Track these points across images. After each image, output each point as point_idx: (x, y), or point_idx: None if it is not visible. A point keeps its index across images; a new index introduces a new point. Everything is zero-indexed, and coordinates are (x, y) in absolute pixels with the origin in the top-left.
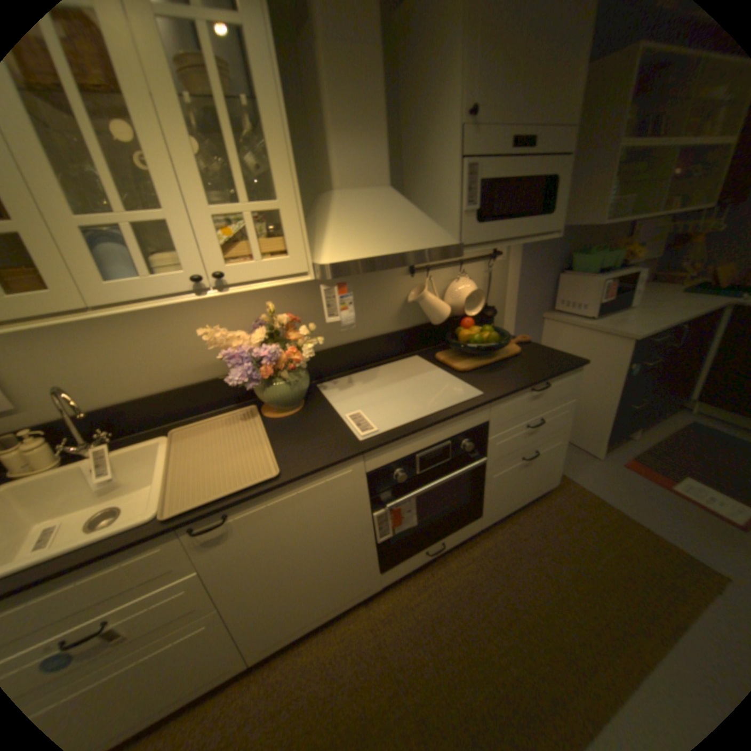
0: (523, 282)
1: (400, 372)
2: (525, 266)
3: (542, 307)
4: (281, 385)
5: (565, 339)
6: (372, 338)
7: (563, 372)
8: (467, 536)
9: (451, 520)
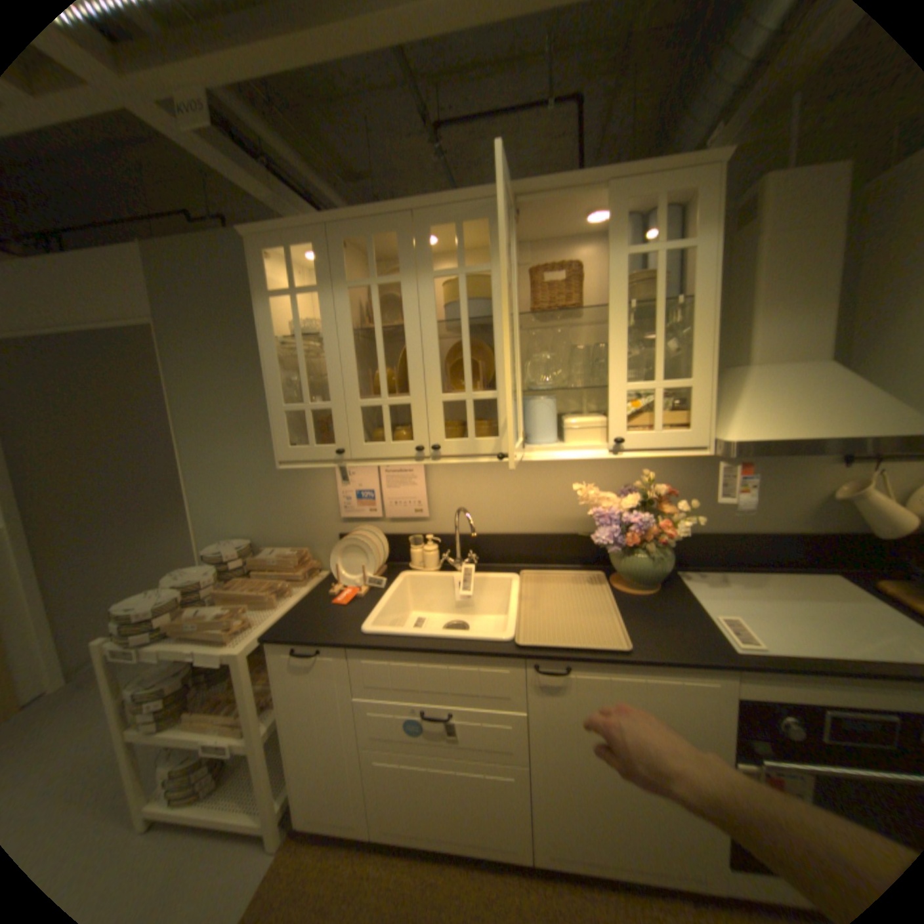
0: None
1: (807, 591)
2: None
3: None
4: (642, 559)
5: None
6: (766, 535)
7: None
8: None
9: None
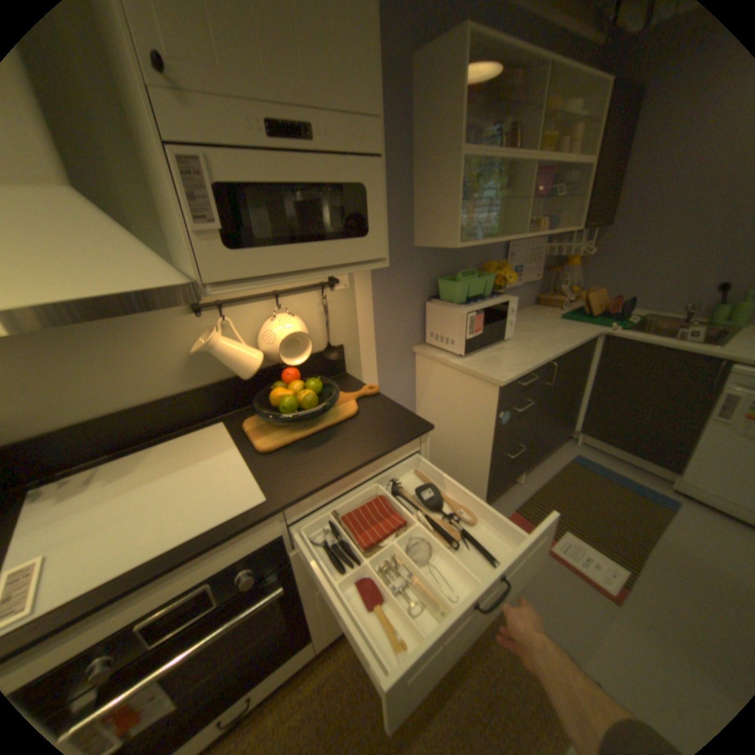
0: (379, 314)
1: (184, 453)
2: (378, 295)
3: (410, 340)
4: None
5: (436, 378)
6: (140, 406)
7: (394, 446)
8: (290, 671)
9: (250, 668)
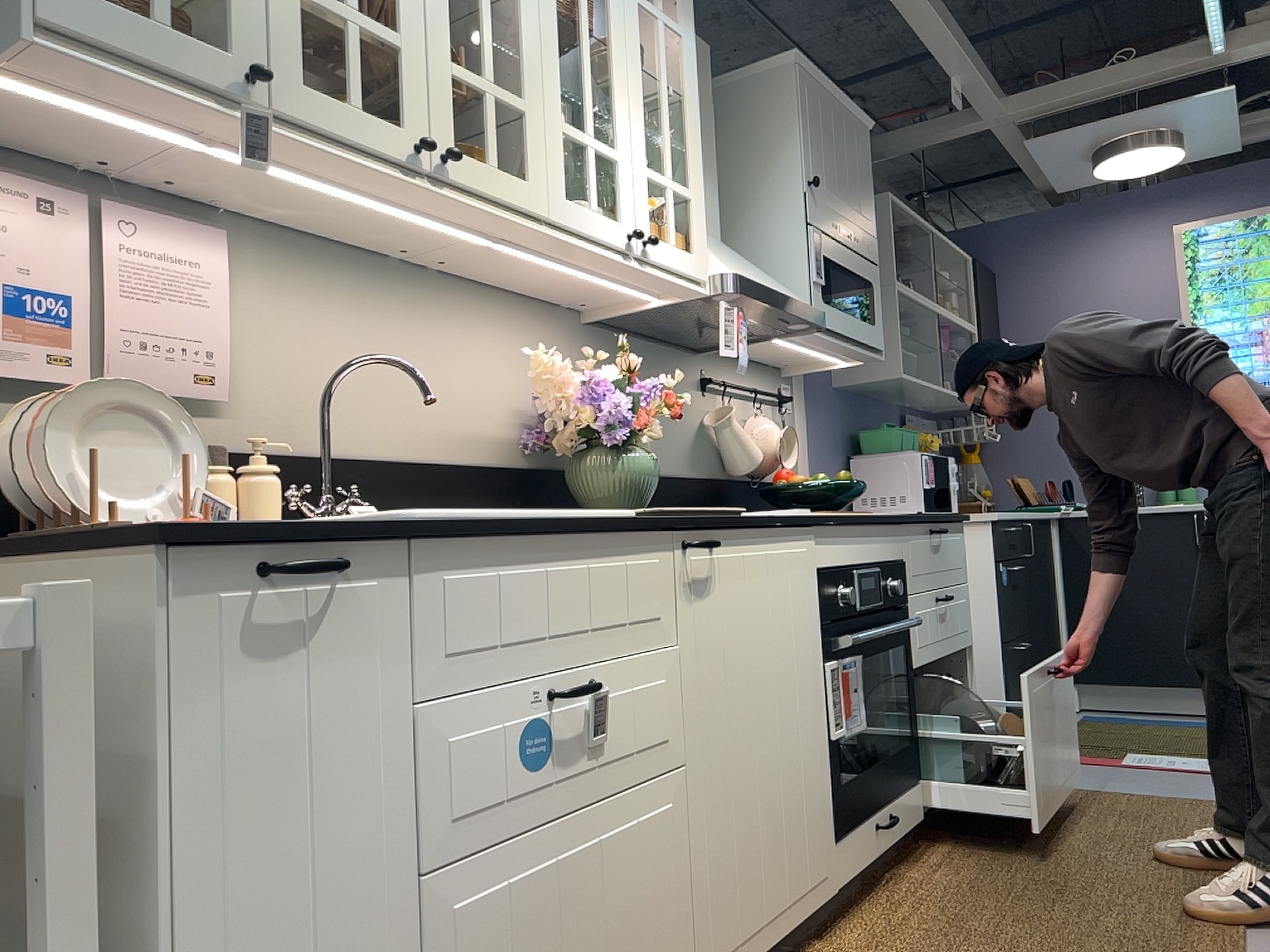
0: (816, 458)
1: None
2: (814, 433)
3: None
4: (635, 460)
5: None
6: (668, 476)
7: (953, 516)
8: (912, 817)
9: (893, 755)
